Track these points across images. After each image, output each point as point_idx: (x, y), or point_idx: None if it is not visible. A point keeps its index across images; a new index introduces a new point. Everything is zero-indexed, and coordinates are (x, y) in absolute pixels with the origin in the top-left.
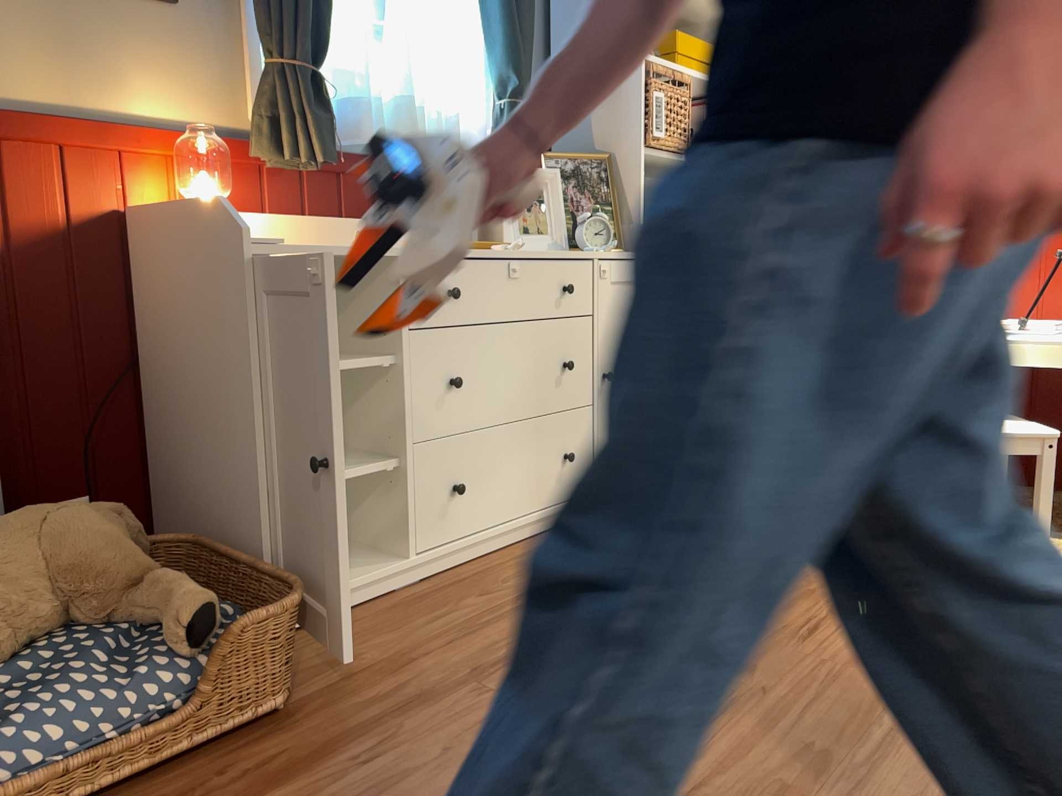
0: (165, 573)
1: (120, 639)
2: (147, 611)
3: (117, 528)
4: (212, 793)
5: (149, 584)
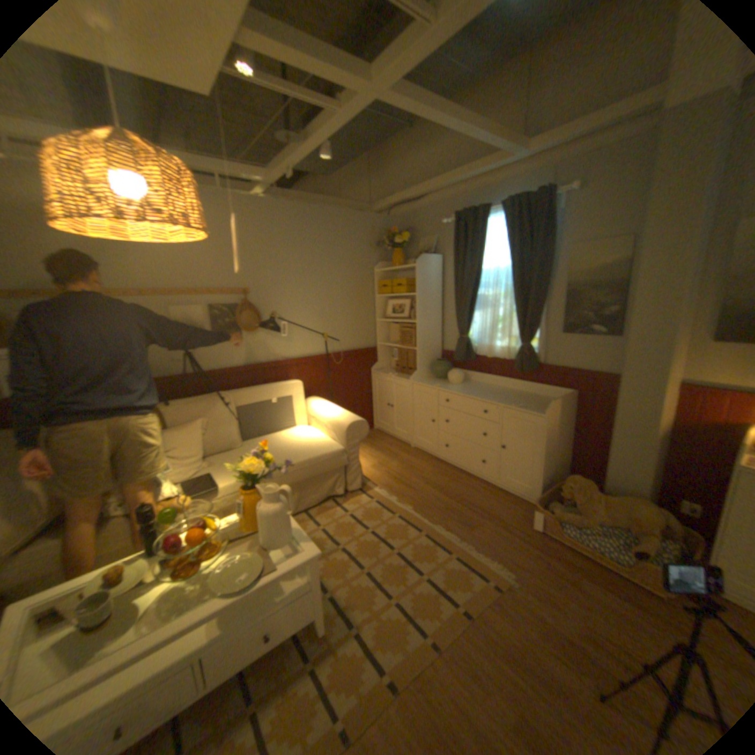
0: (657, 540)
1: (634, 544)
2: (643, 544)
3: (658, 520)
4: (620, 590)
5: (650, 538)
